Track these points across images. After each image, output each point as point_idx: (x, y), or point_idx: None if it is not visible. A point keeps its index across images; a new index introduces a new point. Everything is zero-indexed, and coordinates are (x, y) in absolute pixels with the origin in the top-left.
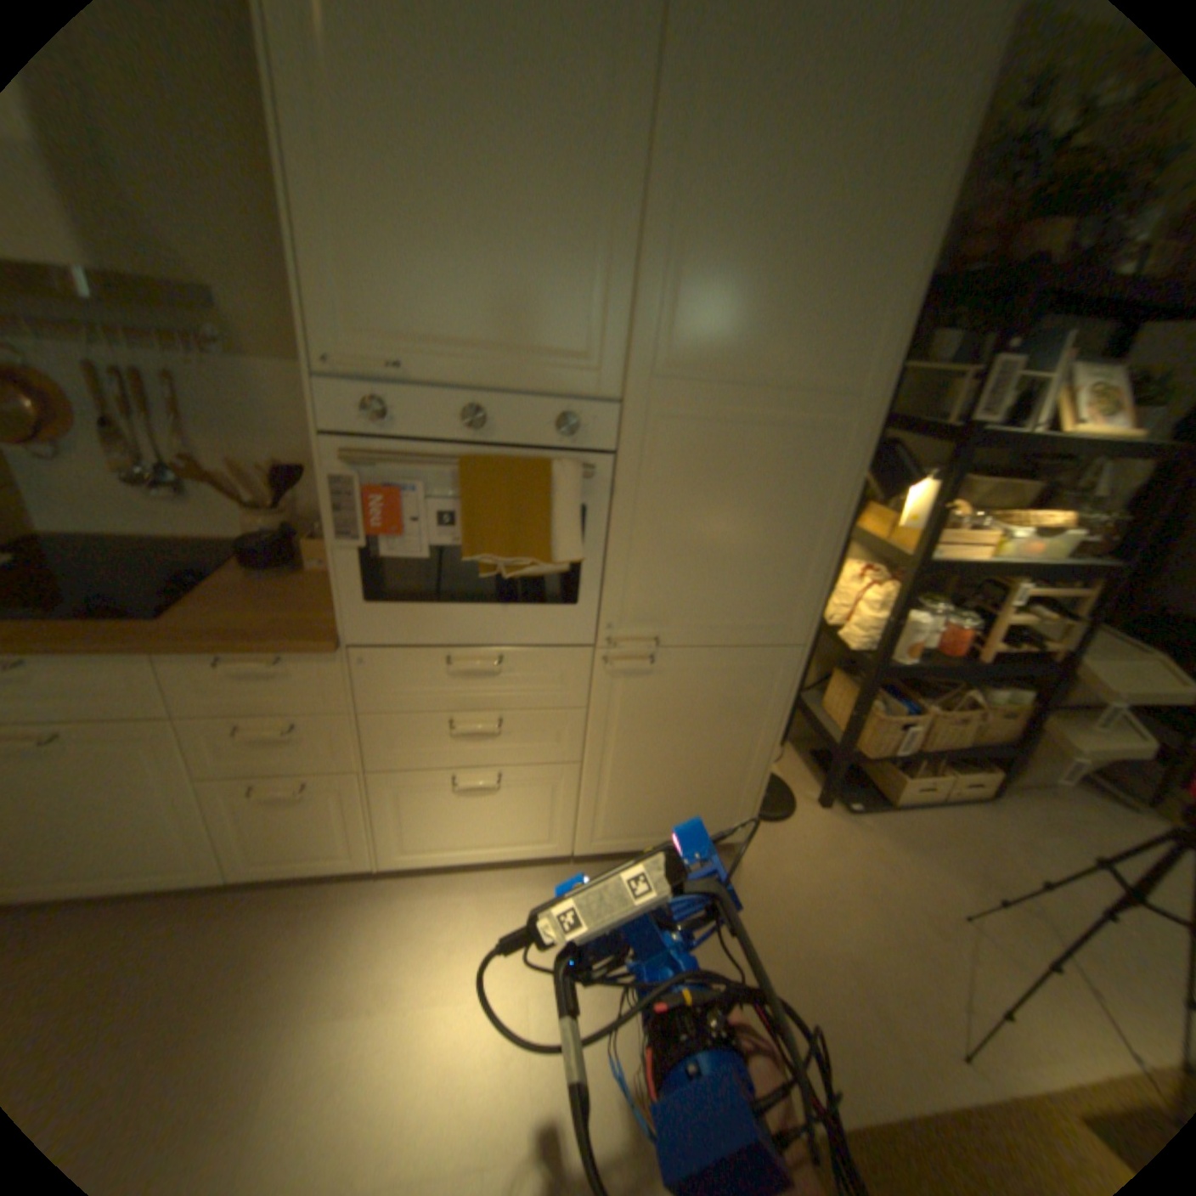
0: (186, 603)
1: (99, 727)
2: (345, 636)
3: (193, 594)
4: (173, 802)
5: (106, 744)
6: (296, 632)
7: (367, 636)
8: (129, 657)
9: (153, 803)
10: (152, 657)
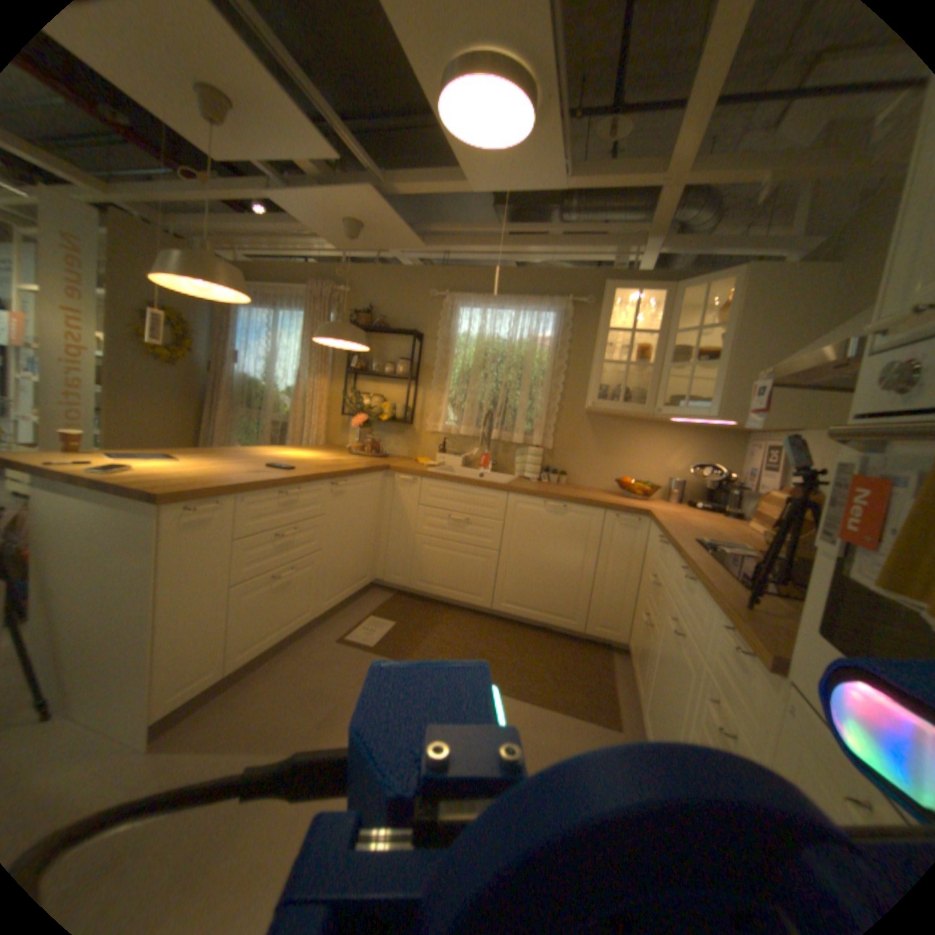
0: (782, 601)
1: (691, 645)
2: (788, 668)
3: (802, 604)
4: (683, 736)
5: (688, 660)
6: (769, 638)
7: (801, 682)
8: (711, 600)
9: (679, 726)
10: (720, 610)
